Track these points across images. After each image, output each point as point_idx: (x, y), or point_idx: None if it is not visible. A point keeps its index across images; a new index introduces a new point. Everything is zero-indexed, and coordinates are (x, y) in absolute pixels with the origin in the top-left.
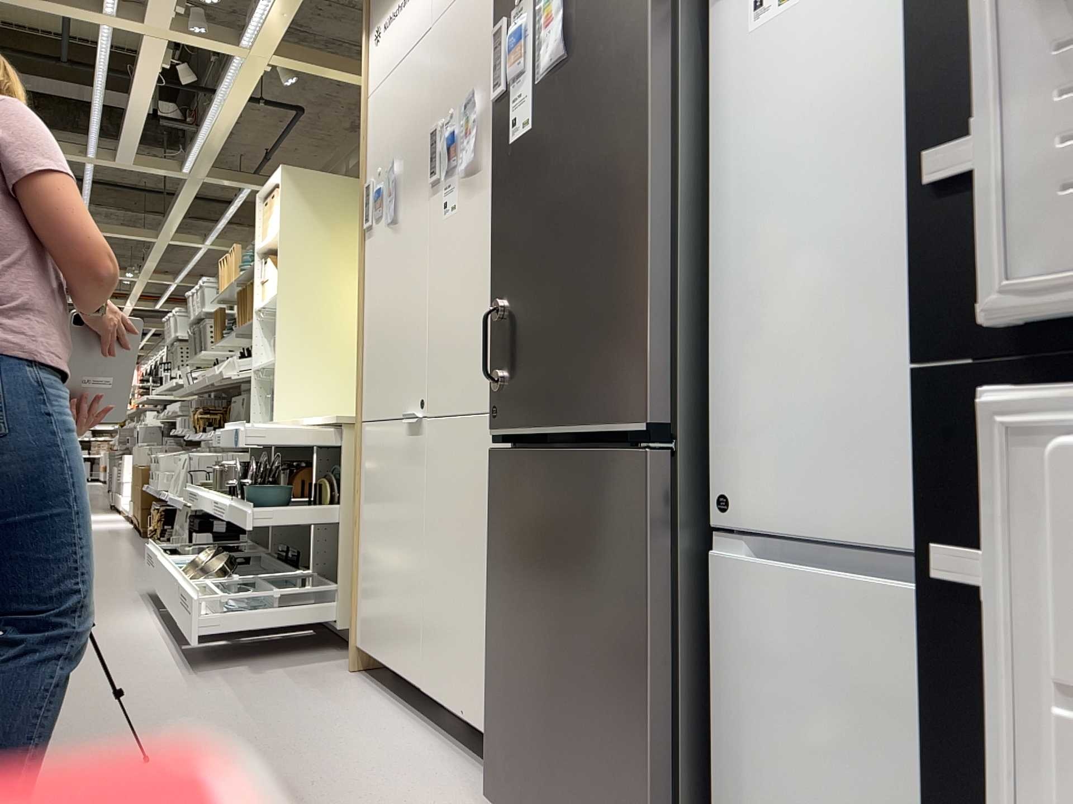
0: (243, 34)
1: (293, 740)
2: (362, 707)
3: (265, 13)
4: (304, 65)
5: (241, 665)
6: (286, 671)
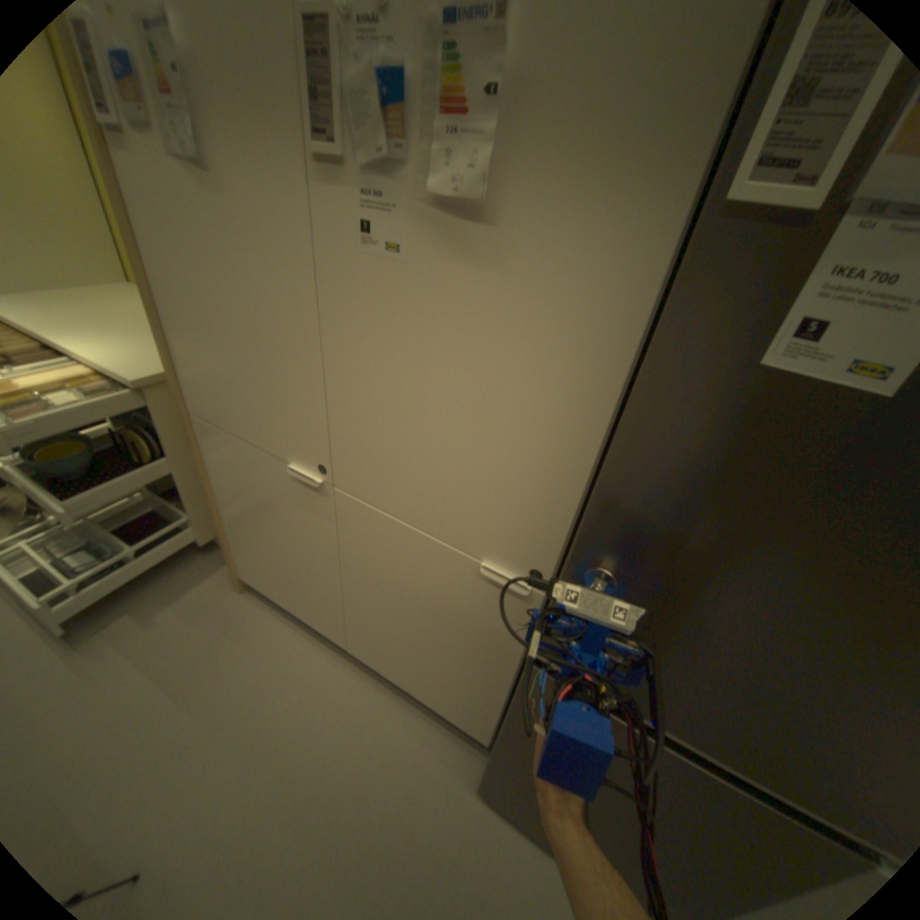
0: None
1: (257, 743)
2: (284, 653)
3: None
4: None
5: (118, 615)
6: (175, 612)
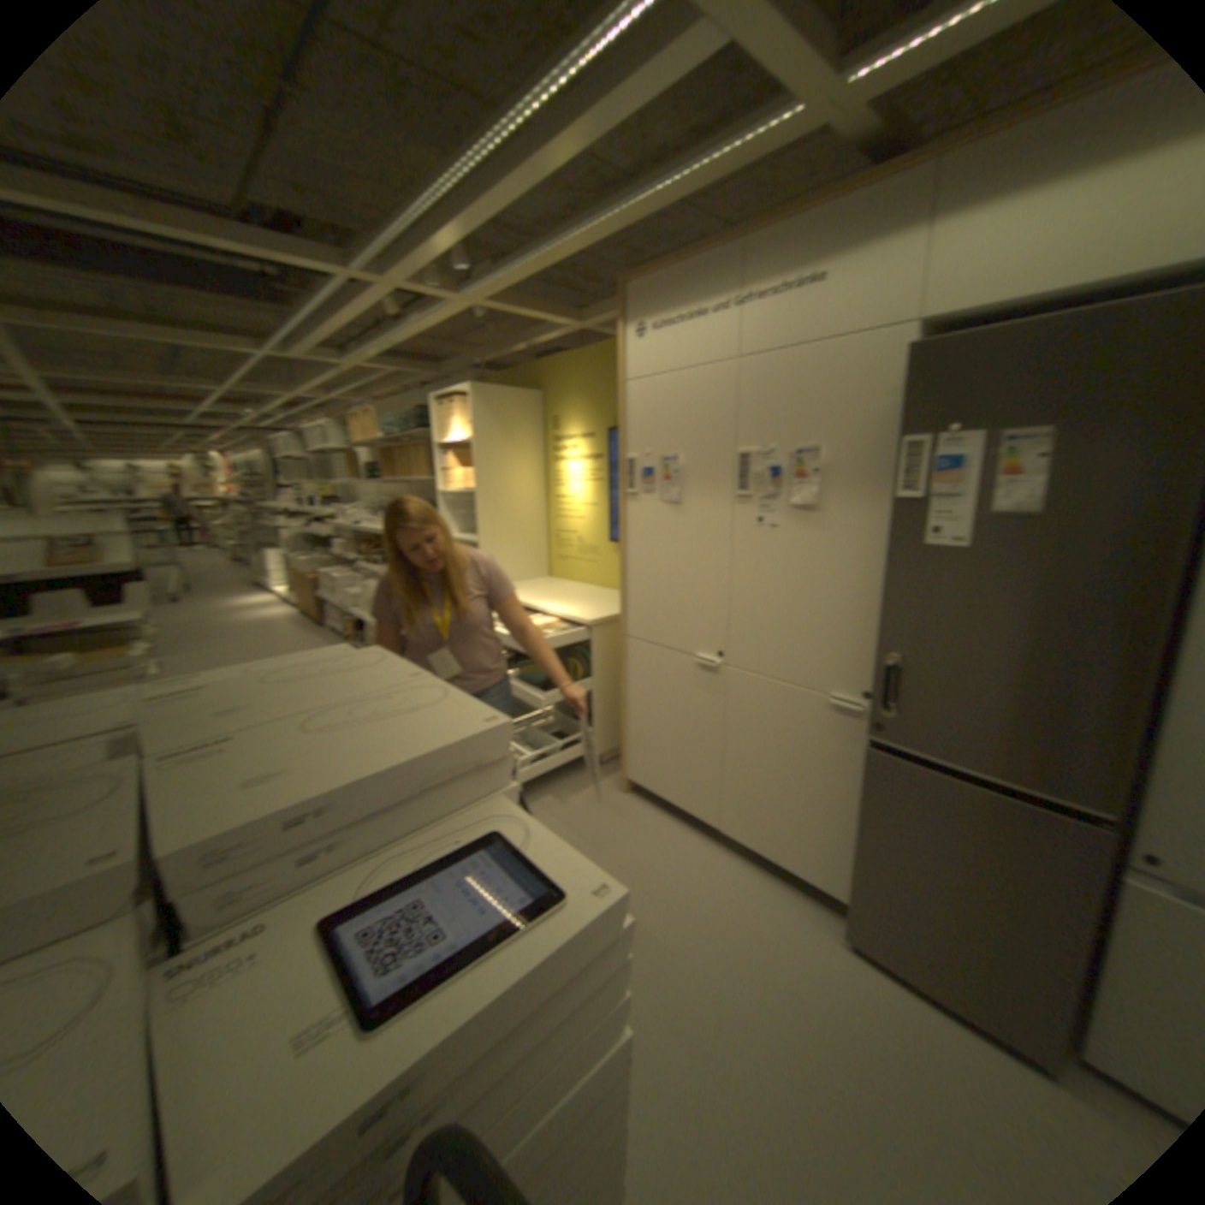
0: (465, 281)
1: (659, 881)
2: (669, 835)
3: (502, 272)
4: (509, 305)
5: (547, 795)
6: (584, 799)
